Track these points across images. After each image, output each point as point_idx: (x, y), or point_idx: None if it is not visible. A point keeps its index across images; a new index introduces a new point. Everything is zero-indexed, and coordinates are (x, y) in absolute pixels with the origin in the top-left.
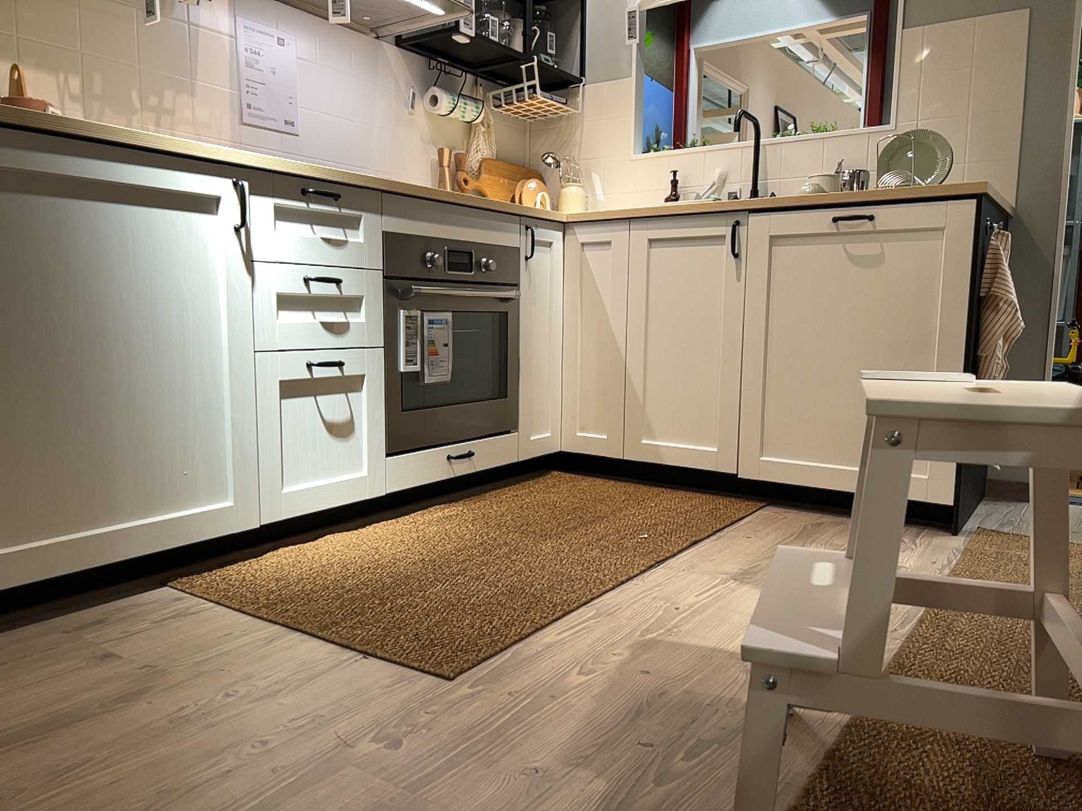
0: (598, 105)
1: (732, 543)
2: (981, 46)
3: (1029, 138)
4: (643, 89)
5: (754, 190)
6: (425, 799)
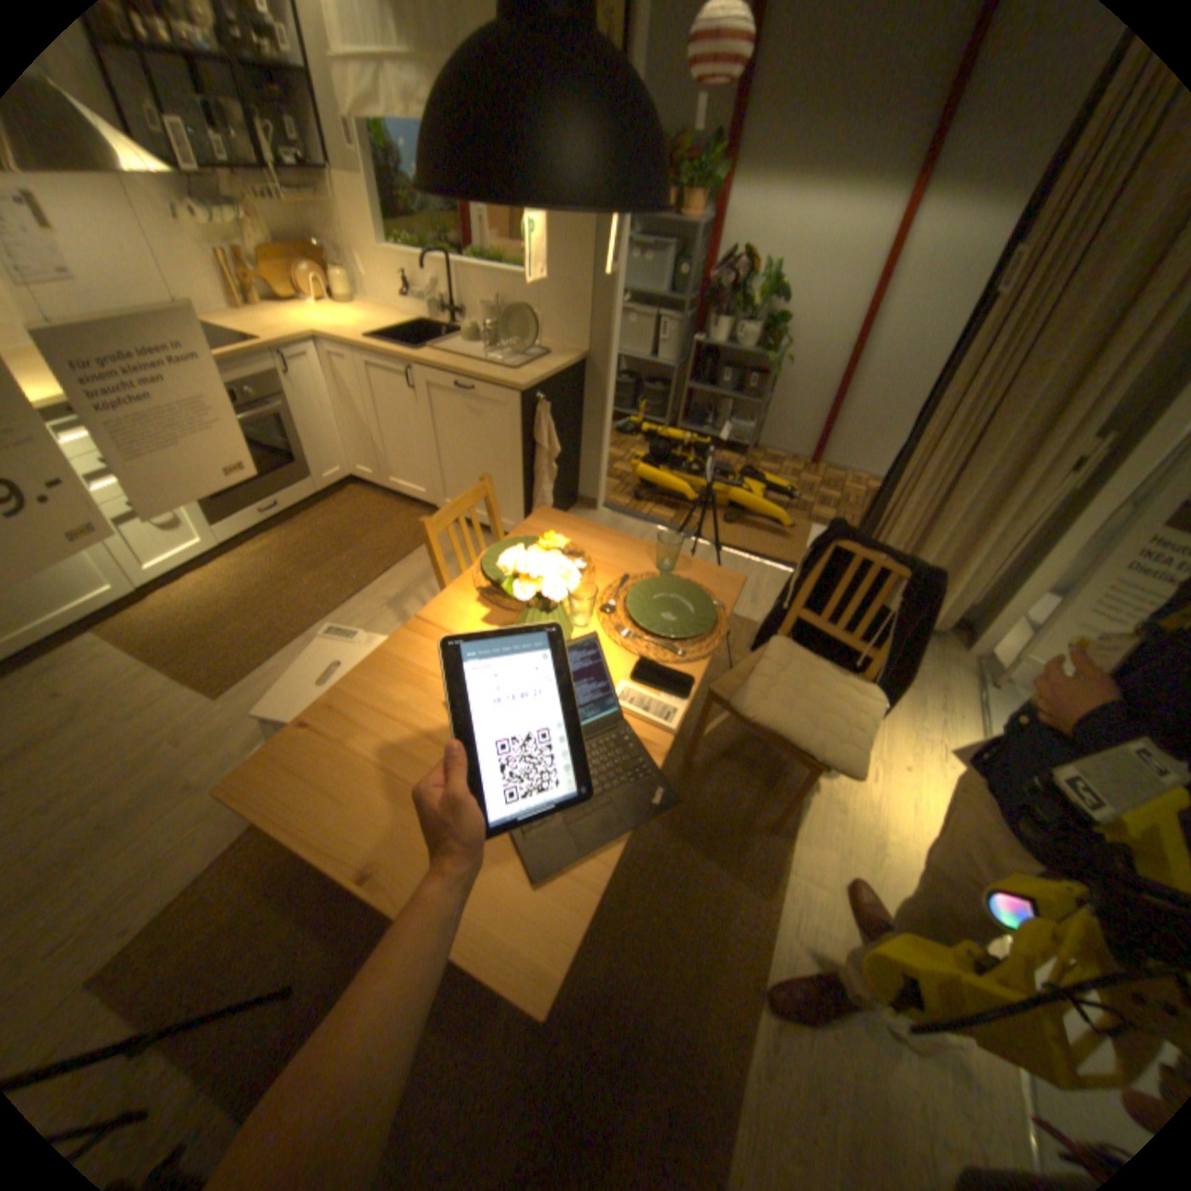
0: (345, 193)
1: (406, 568)
2: (574, 226)
3: (599, 305)
4: (376, 184)
5: (452, 301)
6: (182, 766)
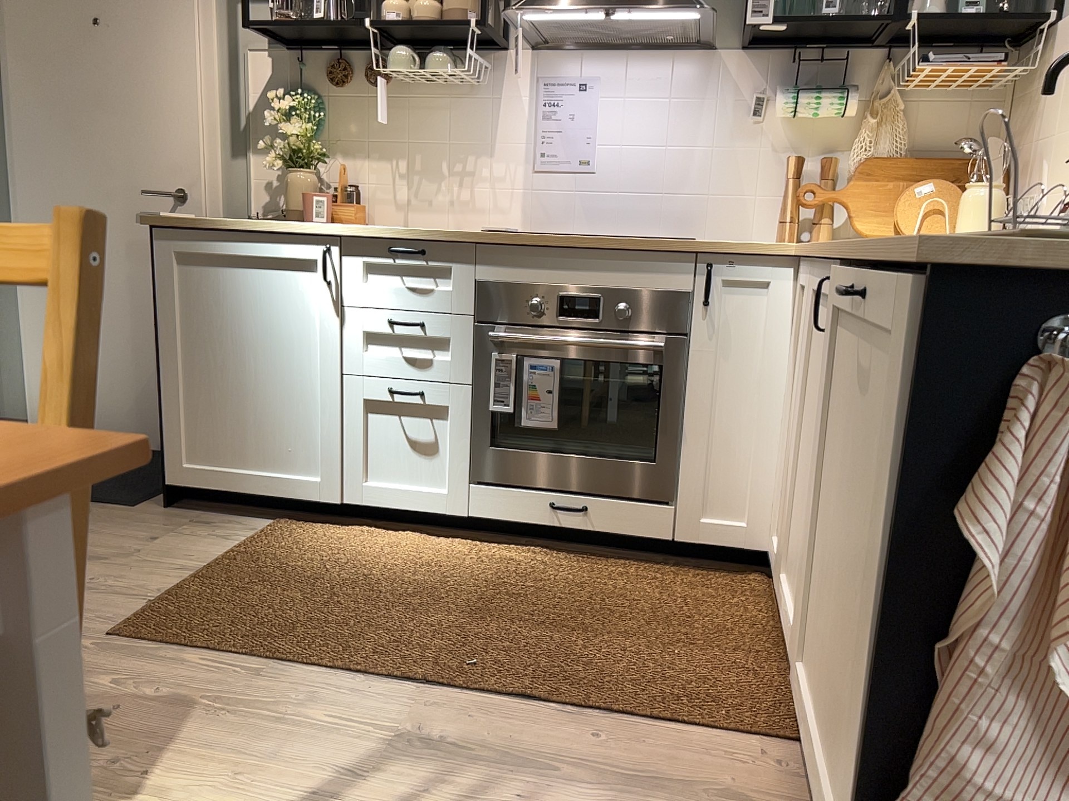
0: (1064, 52)
1: (545, 727)
2: None
3: None
4: None
5: None
6: None
